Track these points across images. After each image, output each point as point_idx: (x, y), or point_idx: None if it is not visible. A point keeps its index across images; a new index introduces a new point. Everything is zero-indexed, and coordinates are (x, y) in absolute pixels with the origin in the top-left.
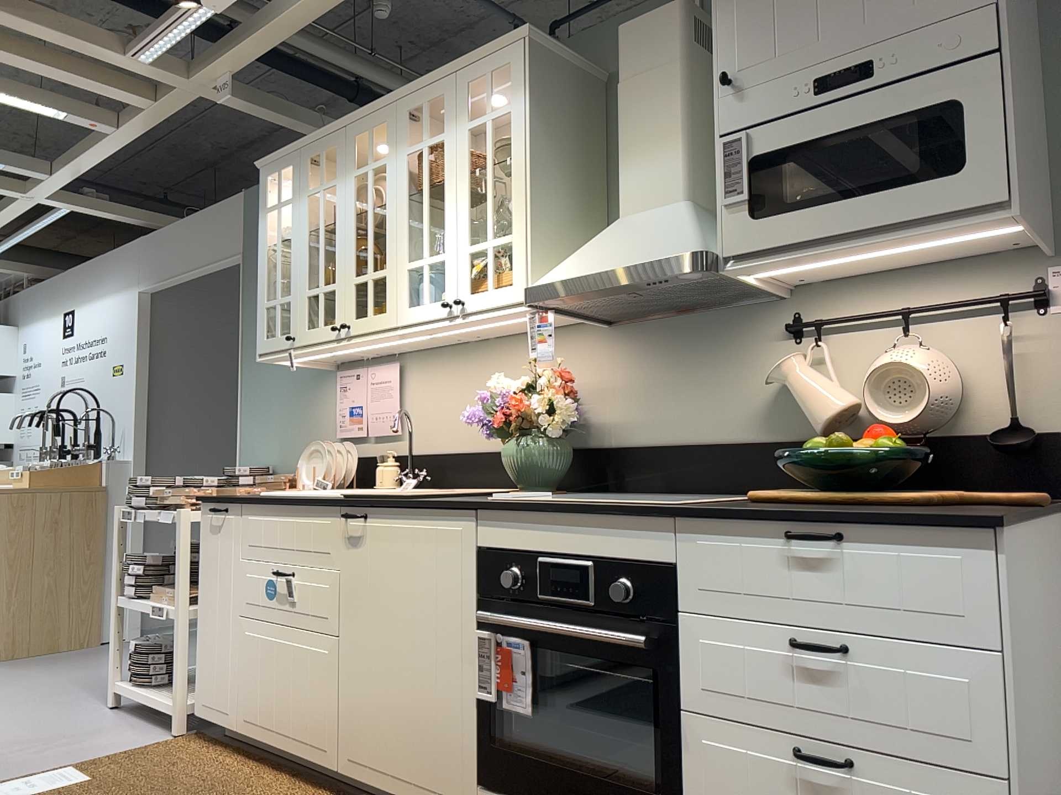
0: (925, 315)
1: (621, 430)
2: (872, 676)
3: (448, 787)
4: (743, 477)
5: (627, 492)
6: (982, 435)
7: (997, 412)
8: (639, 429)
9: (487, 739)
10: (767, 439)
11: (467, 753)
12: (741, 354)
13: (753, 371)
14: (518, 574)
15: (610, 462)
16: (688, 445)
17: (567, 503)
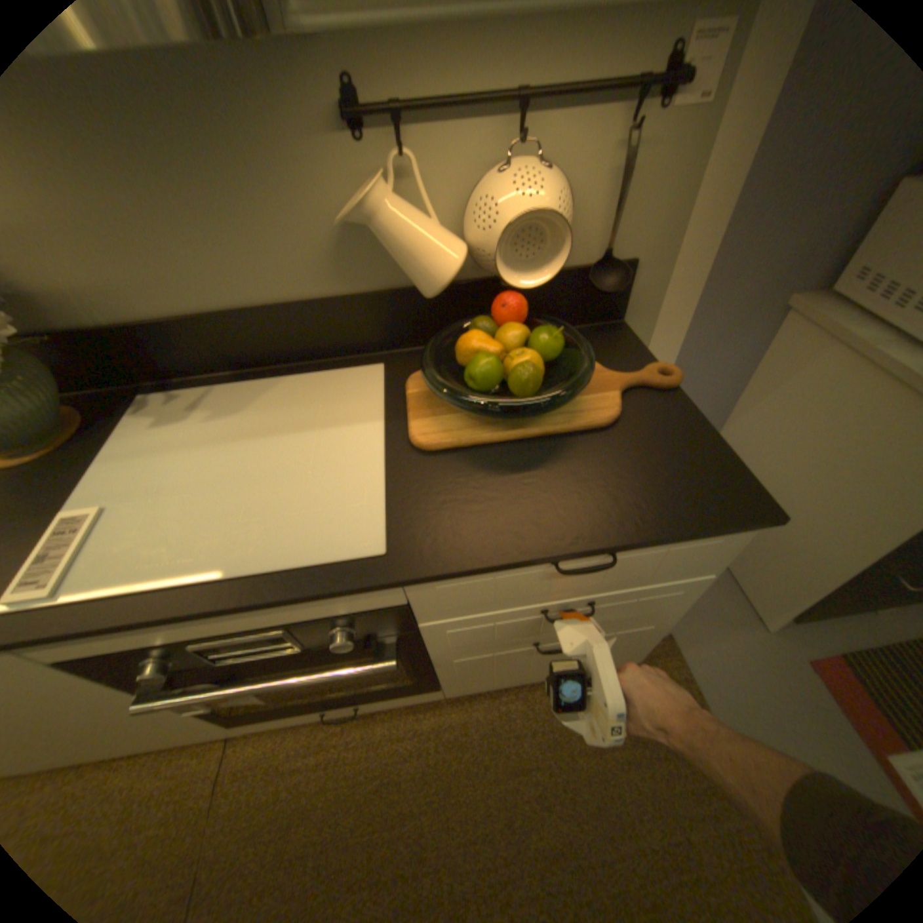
0: (539, 95)
1: (100, 299)
2: (607, 608)
3: (192, 738)
4: (325, 339)
5: (170, 379)
6: (576, 269)
7: (592, 240)
8: (135, 295)
9: (216, 716)
10: (343, 292)
11: (197, 727)
12: (264, 159)
13: (294, 190)
14: (157, 658)
15: (113, 347)
16: (232, 311)
17: (184, 588)
